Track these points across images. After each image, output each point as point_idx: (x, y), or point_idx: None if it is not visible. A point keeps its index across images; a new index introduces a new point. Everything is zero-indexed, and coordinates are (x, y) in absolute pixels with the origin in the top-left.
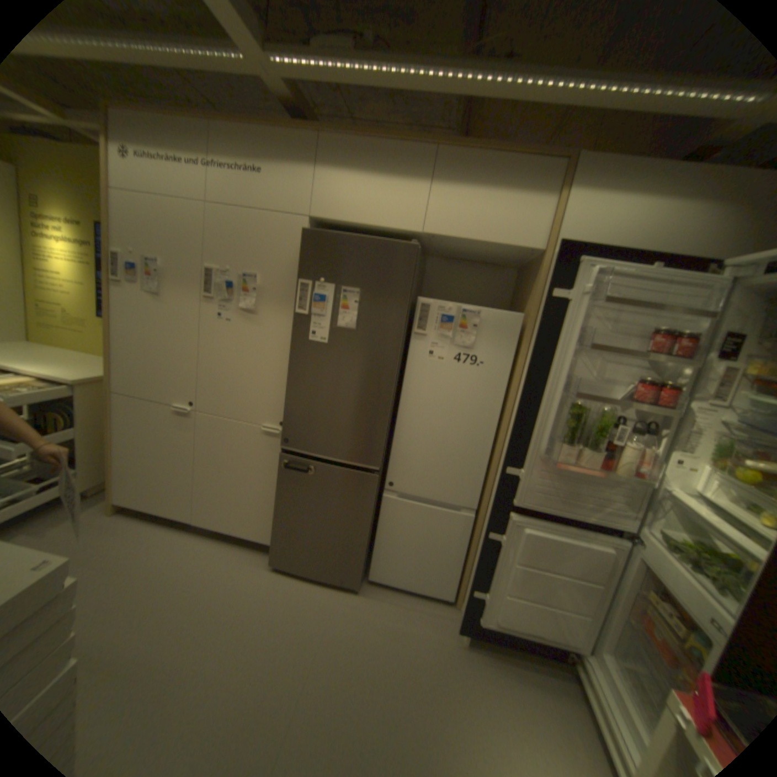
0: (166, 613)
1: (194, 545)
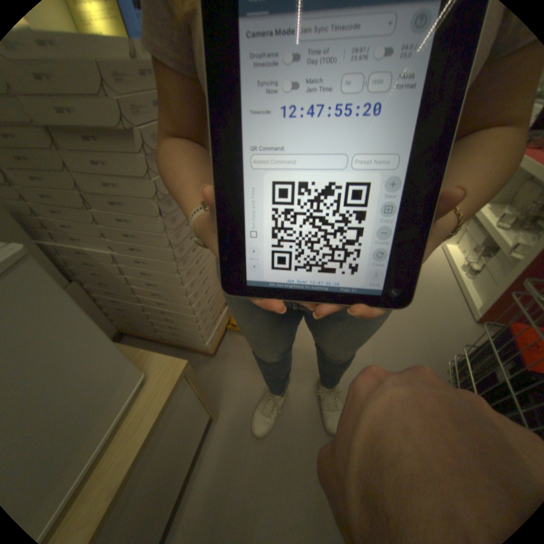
0: None
1: None
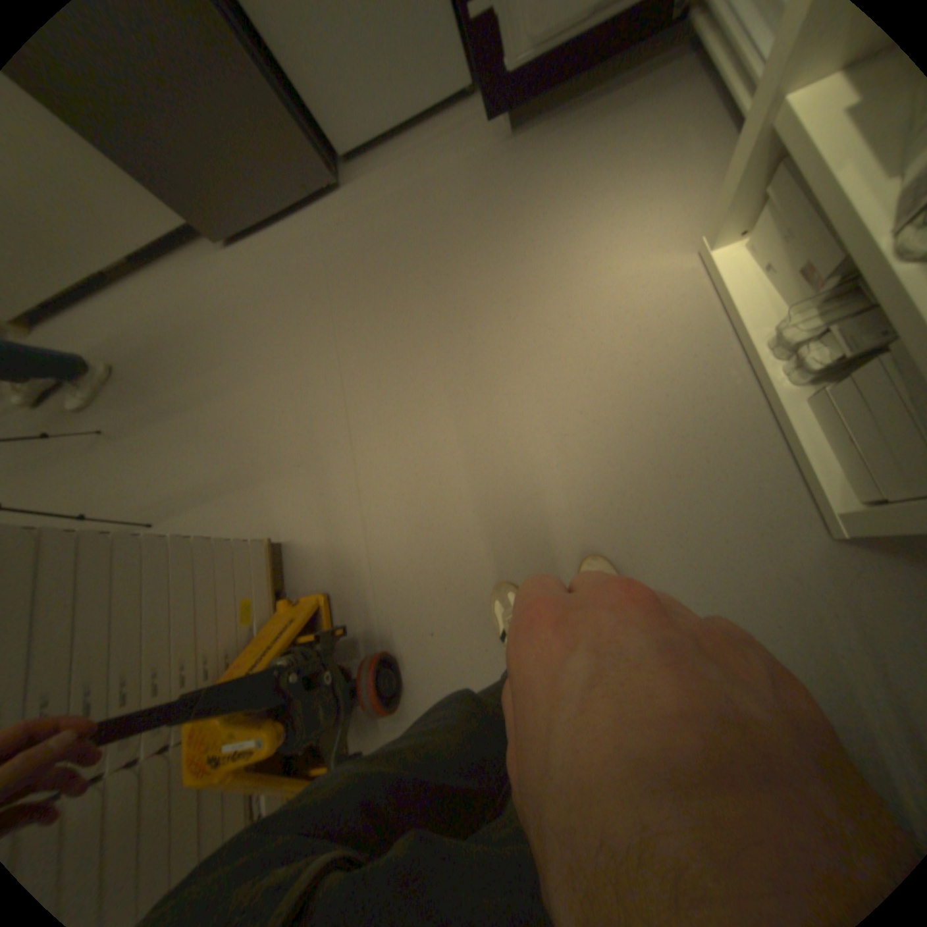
0: (165, 364)
1: (130, 292)
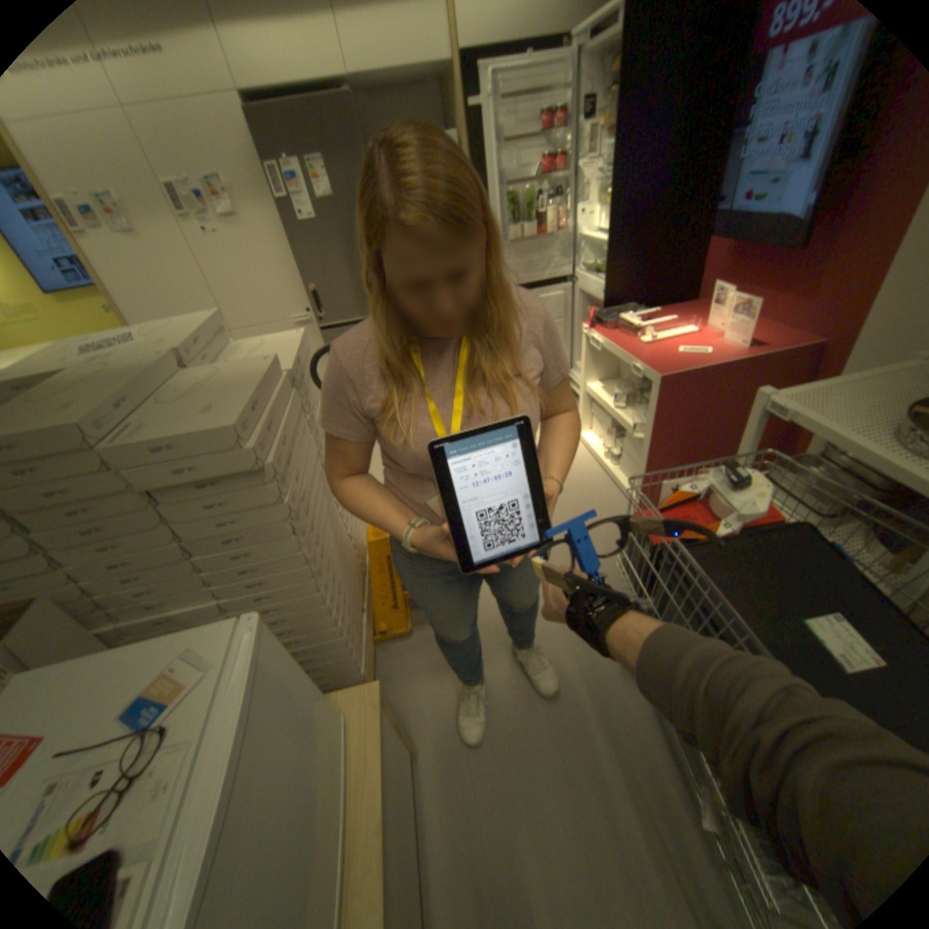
0: None
1: None
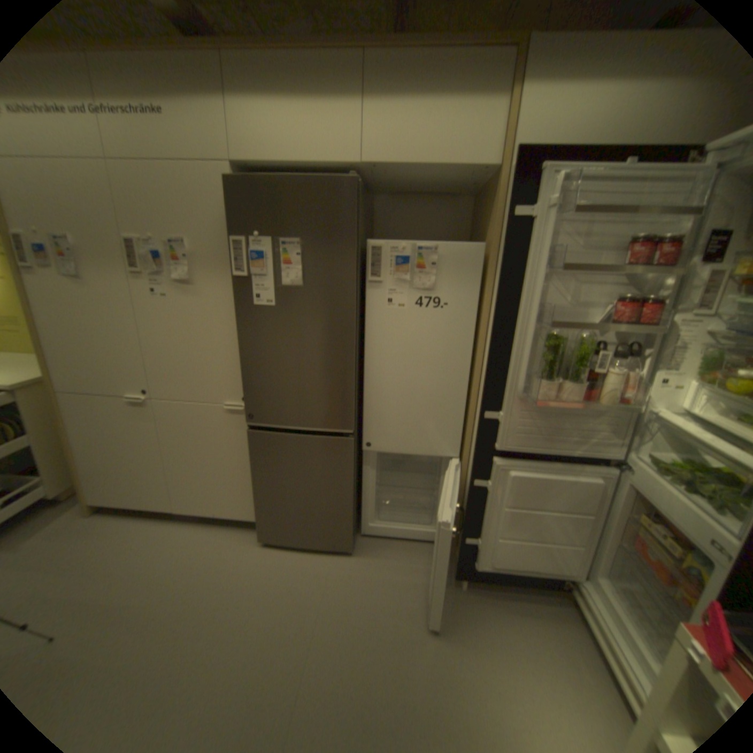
0: (156, 608)
1: (178, 534)
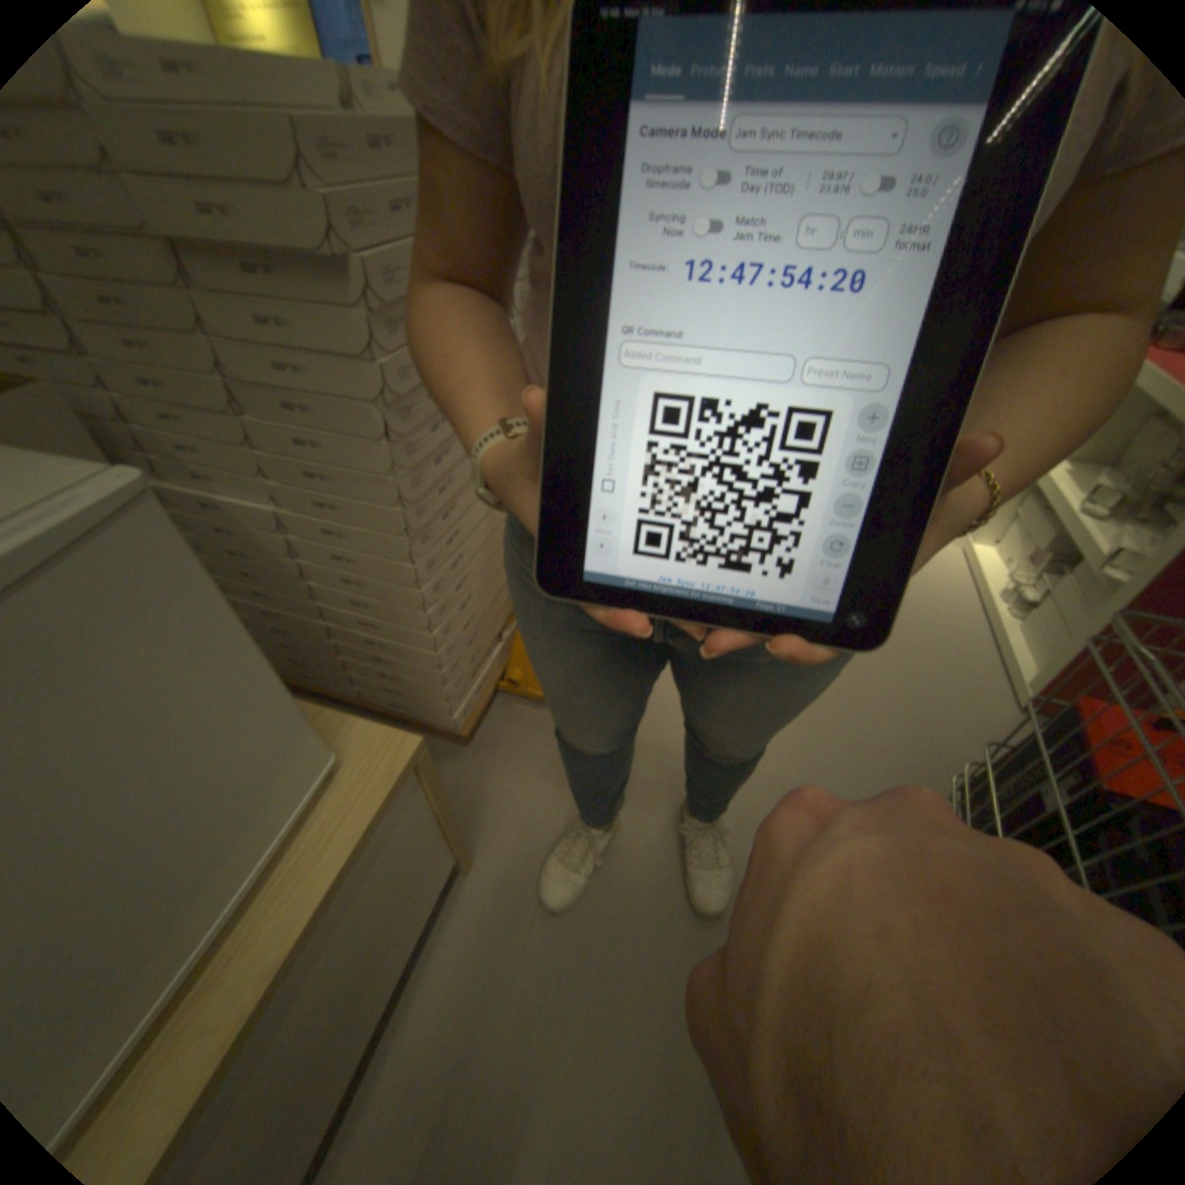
0: None
1: None
